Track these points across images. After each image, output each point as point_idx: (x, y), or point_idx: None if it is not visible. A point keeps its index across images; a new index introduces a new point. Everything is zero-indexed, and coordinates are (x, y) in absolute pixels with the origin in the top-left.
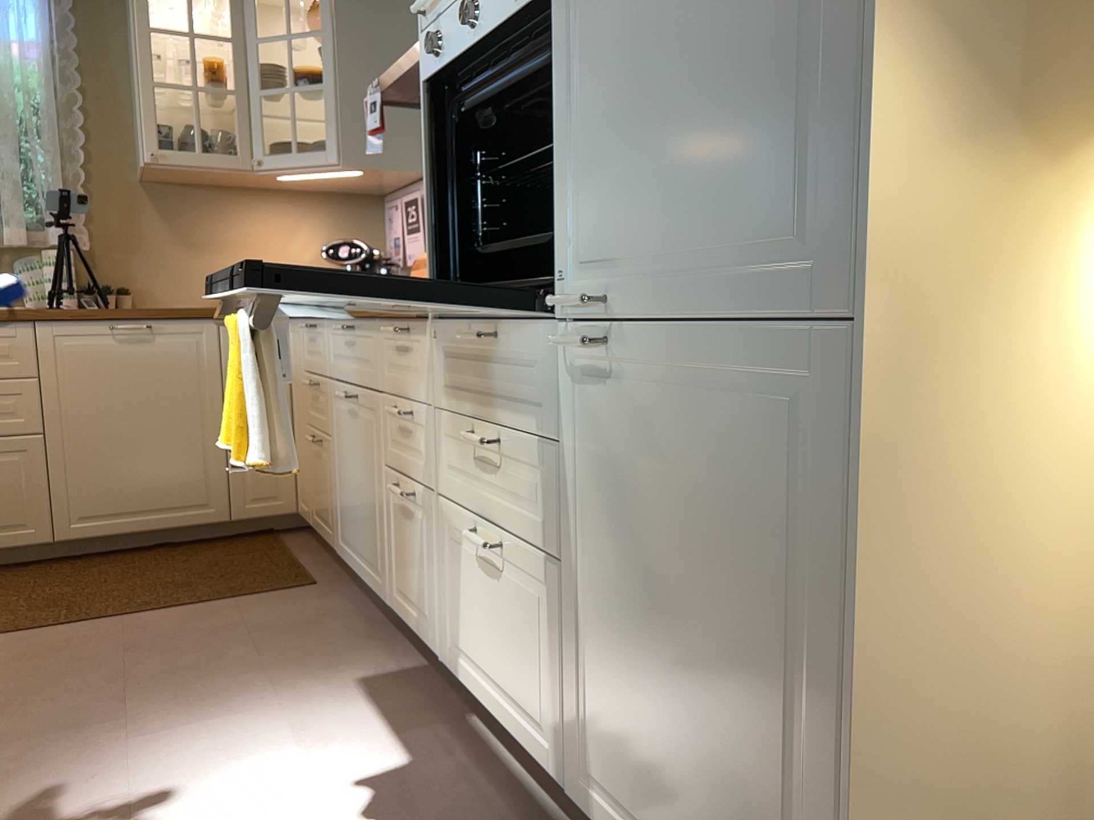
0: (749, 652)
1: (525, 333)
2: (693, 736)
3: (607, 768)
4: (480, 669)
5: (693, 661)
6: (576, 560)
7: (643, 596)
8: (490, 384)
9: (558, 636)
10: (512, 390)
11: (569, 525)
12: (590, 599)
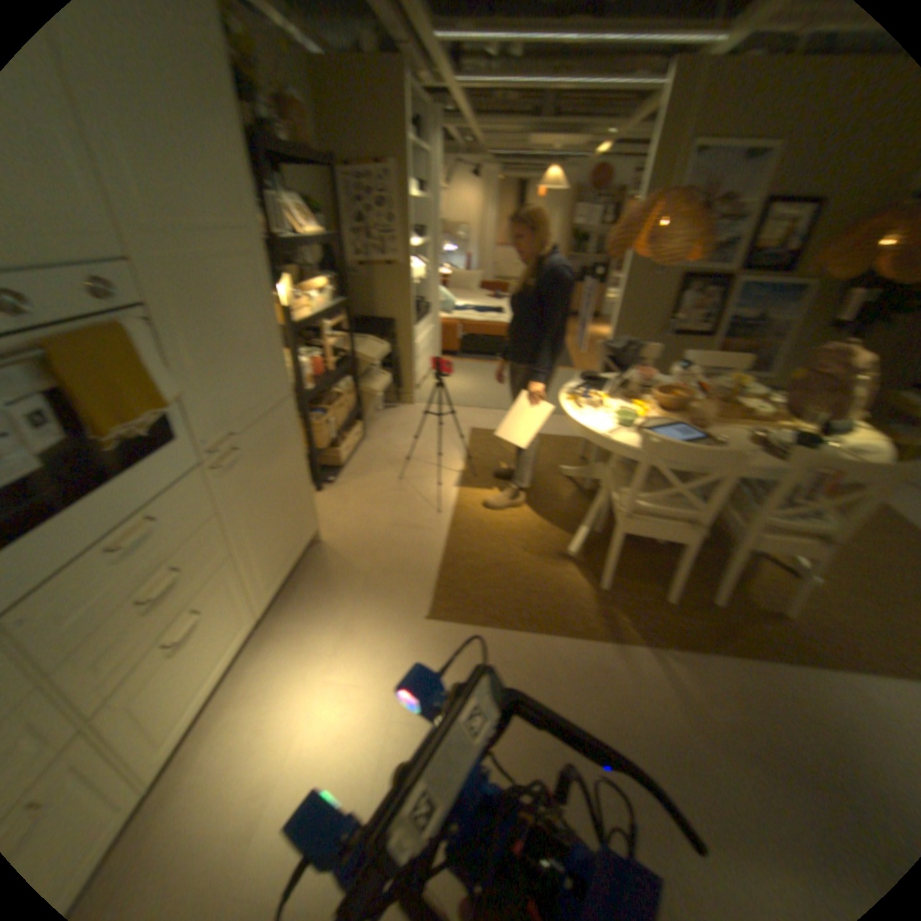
0: (284, 484)
1: (166, 495)
2: (279, 523)
3: (262, 580)
4: (183, 704)
5: (275, 506)
6: (232, 543)
7: (259, 512)
8: (136, 556)
9: (230, 584)
10: (162, 534)
11: (223, 537)
12: (241, 545)
